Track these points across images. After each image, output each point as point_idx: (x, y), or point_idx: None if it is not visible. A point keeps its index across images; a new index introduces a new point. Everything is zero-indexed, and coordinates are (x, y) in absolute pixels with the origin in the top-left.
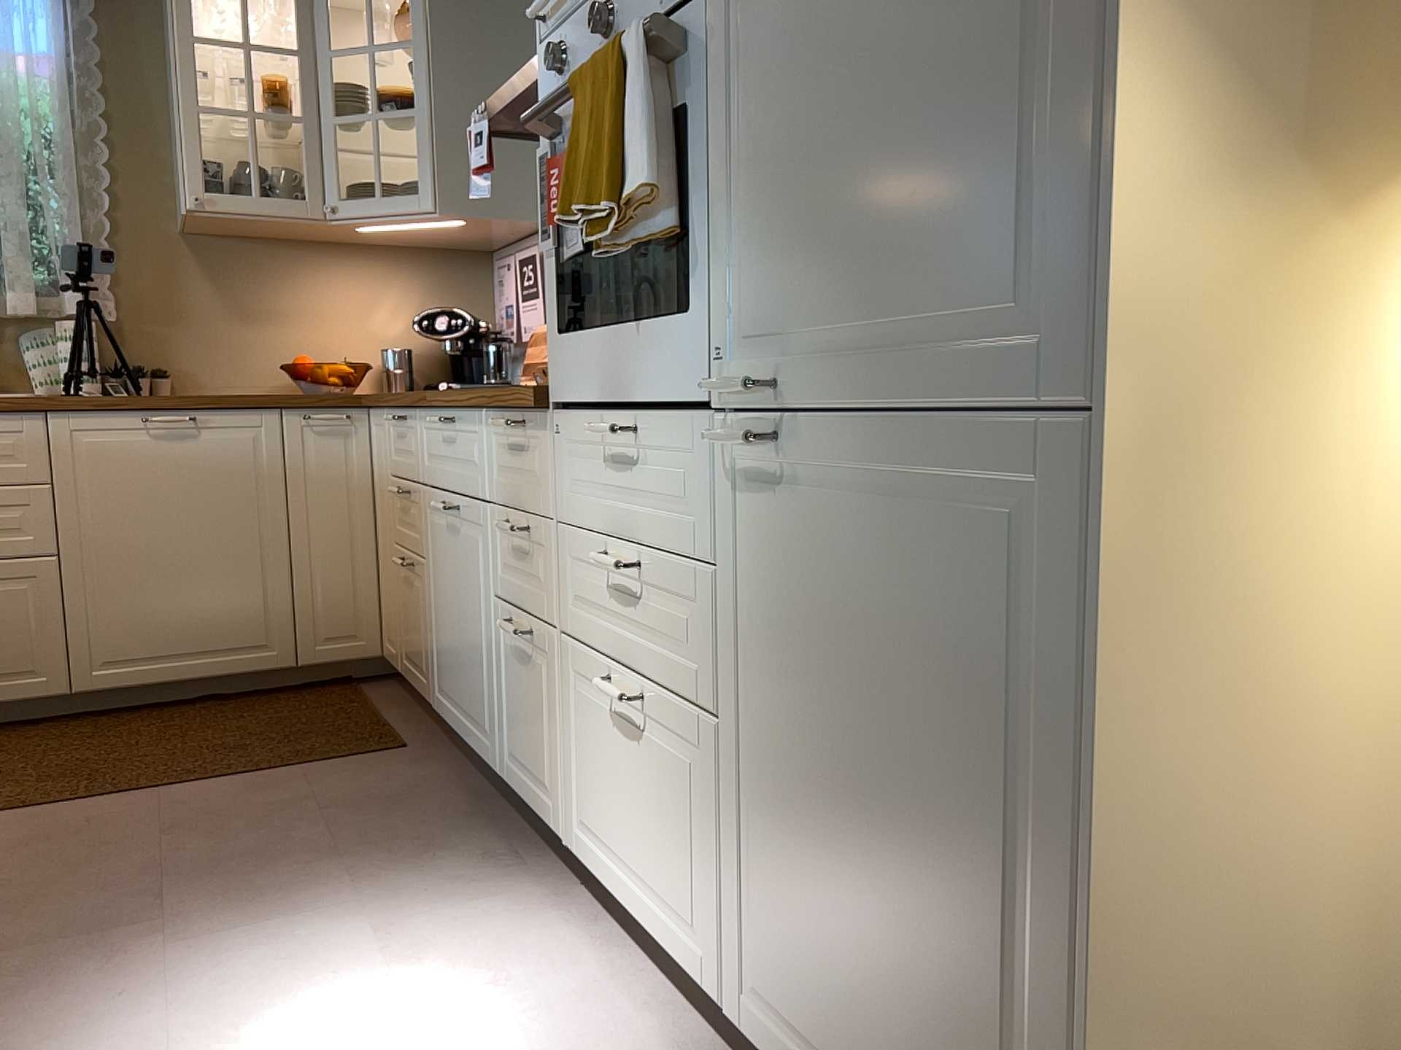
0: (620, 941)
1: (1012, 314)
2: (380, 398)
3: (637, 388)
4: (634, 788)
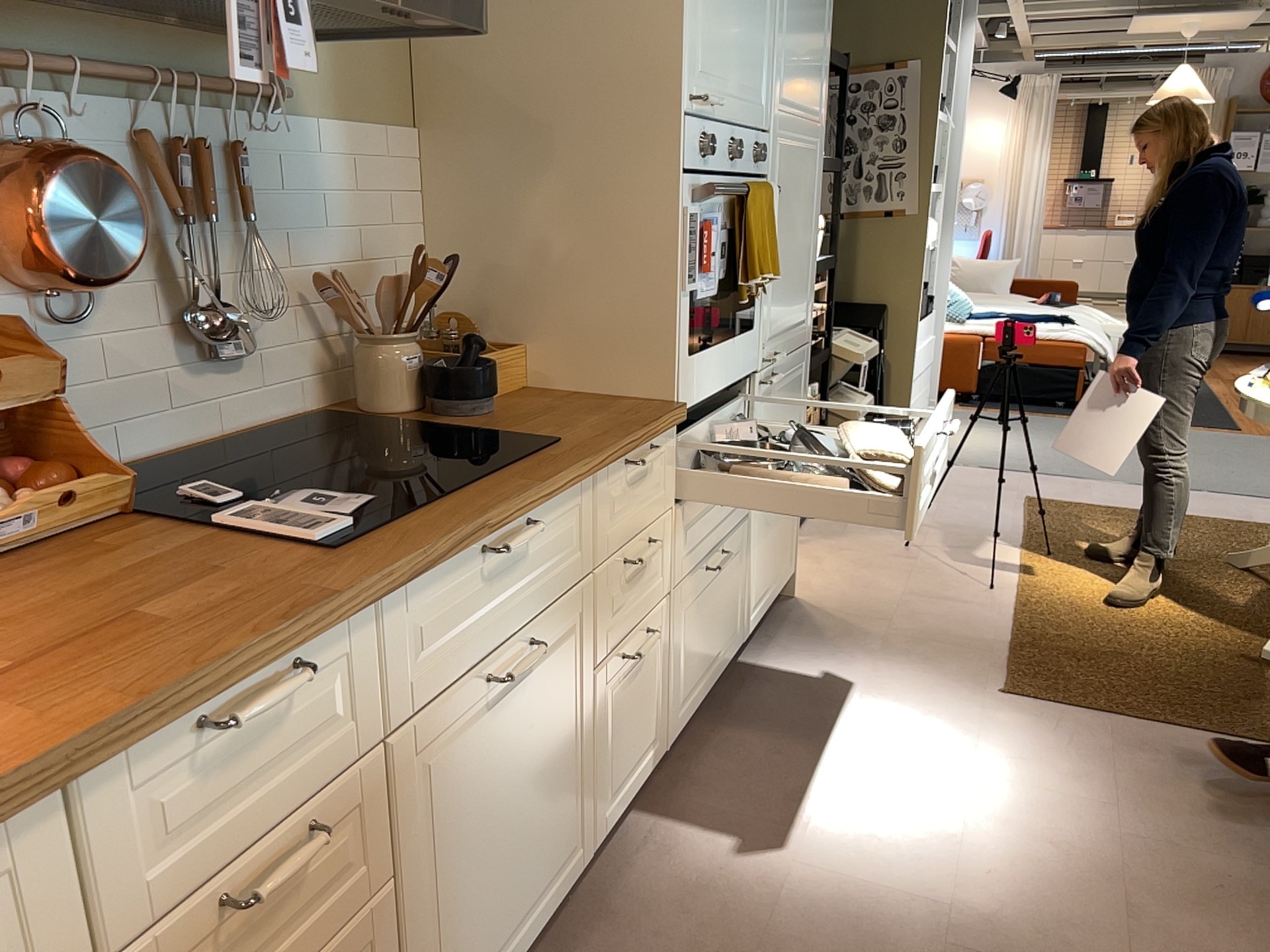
0: (679, 745)
1: (801, 321)
2: (115, 733)
3: (731, 375)
4: (713, 608)
